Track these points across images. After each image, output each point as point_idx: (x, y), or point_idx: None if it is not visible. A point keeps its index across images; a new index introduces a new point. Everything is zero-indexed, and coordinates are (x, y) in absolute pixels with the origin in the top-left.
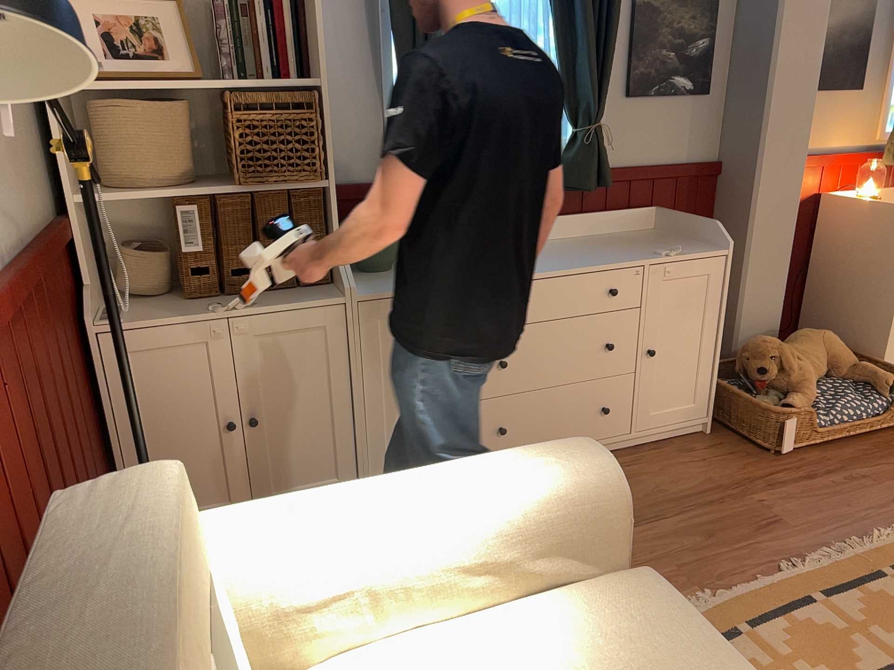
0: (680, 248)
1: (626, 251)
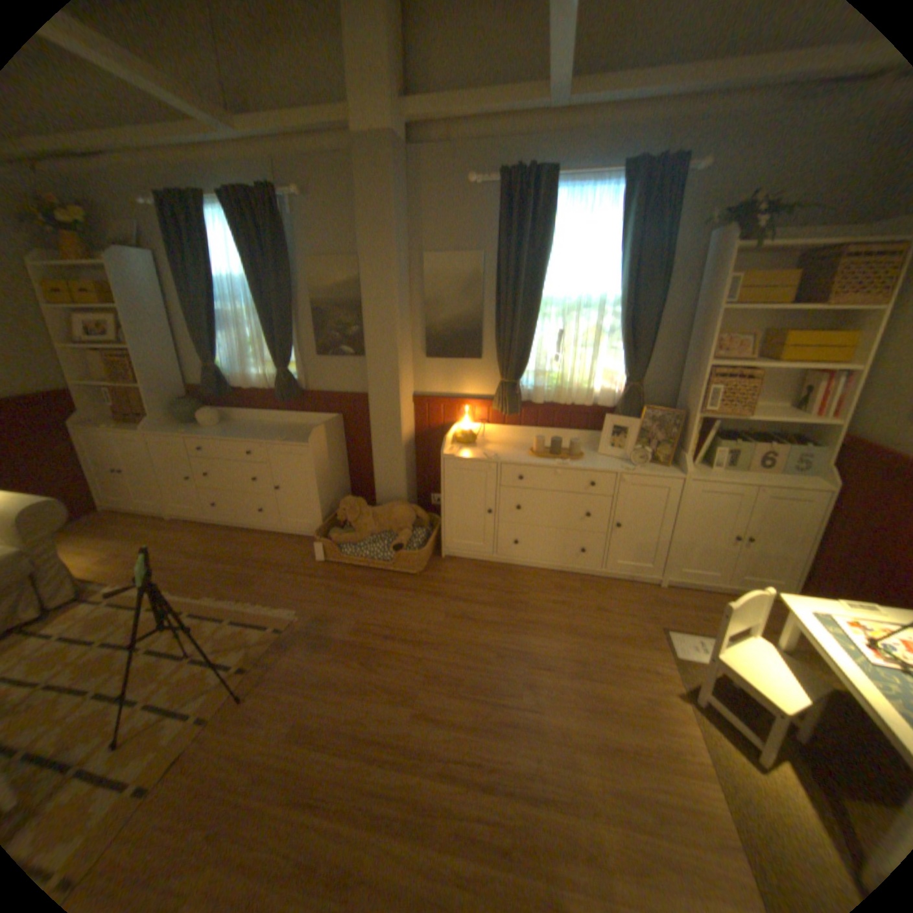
0: (284, 439)
1: (276, 436)
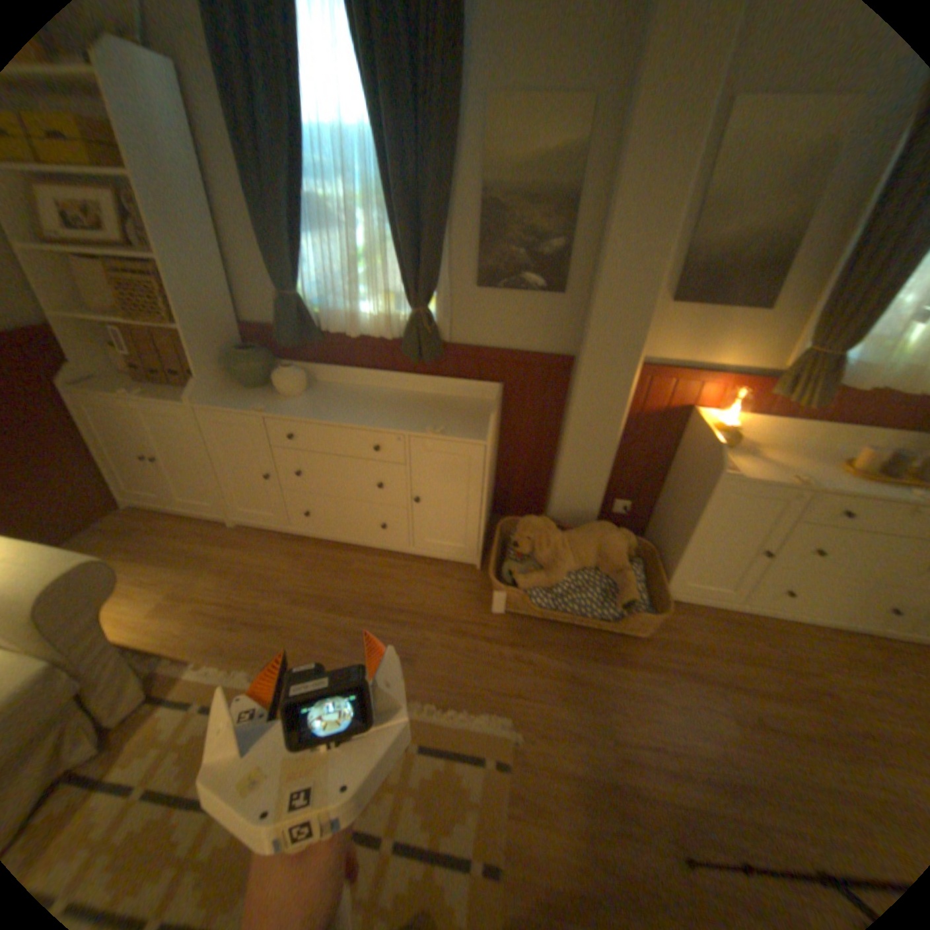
0: (443, 428)
1: (418, 418)
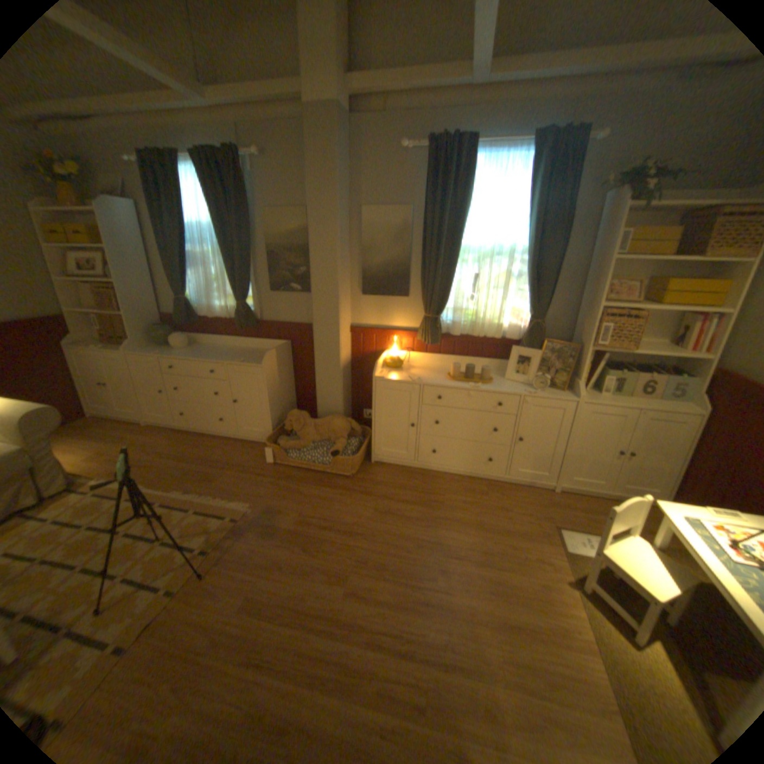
0: (242, 361)
1: (235, 358)
